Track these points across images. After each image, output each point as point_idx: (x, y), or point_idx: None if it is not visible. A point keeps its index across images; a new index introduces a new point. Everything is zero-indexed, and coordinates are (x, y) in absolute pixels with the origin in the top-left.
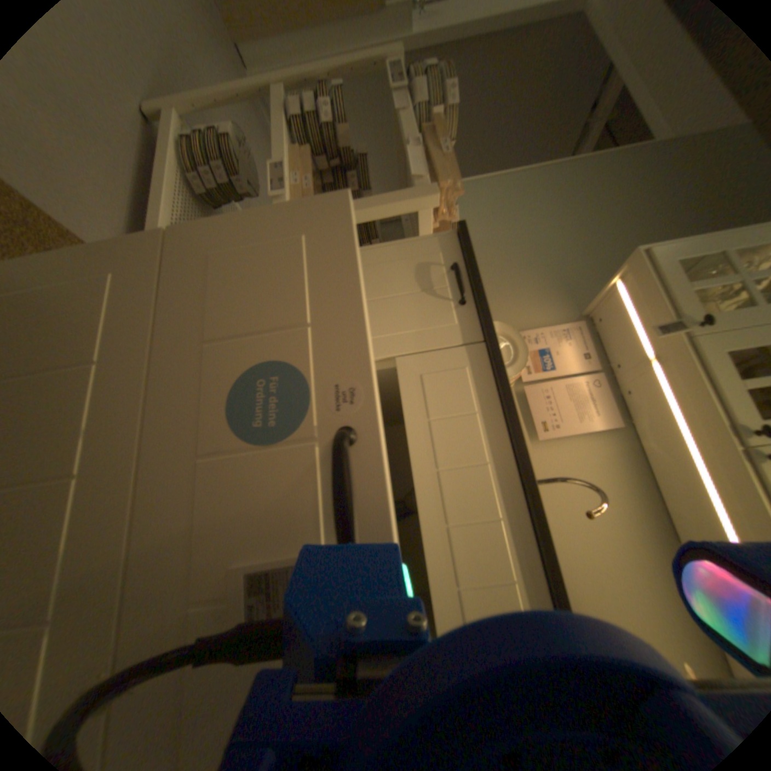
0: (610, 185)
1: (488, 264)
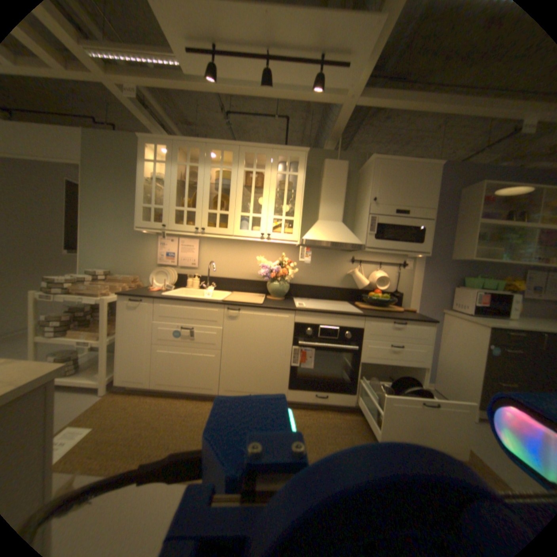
0: (95, 196)
1: (122, 259)
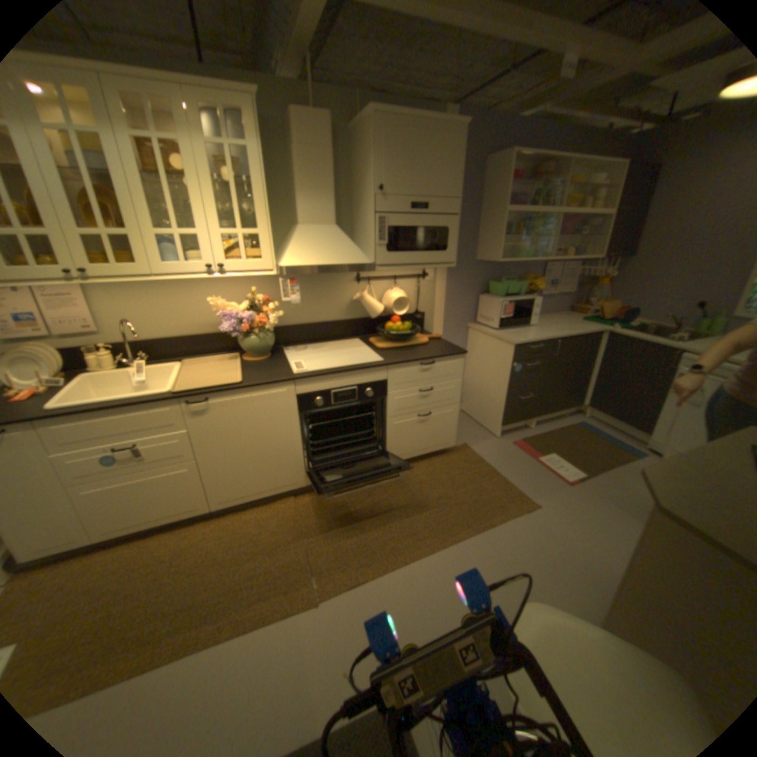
0: None
1: None
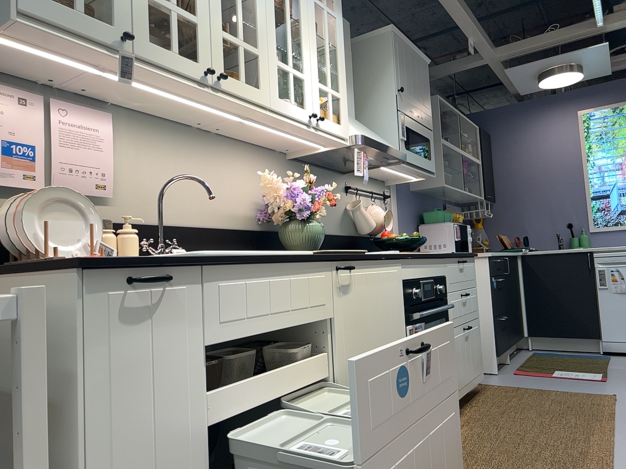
0: None
1: None
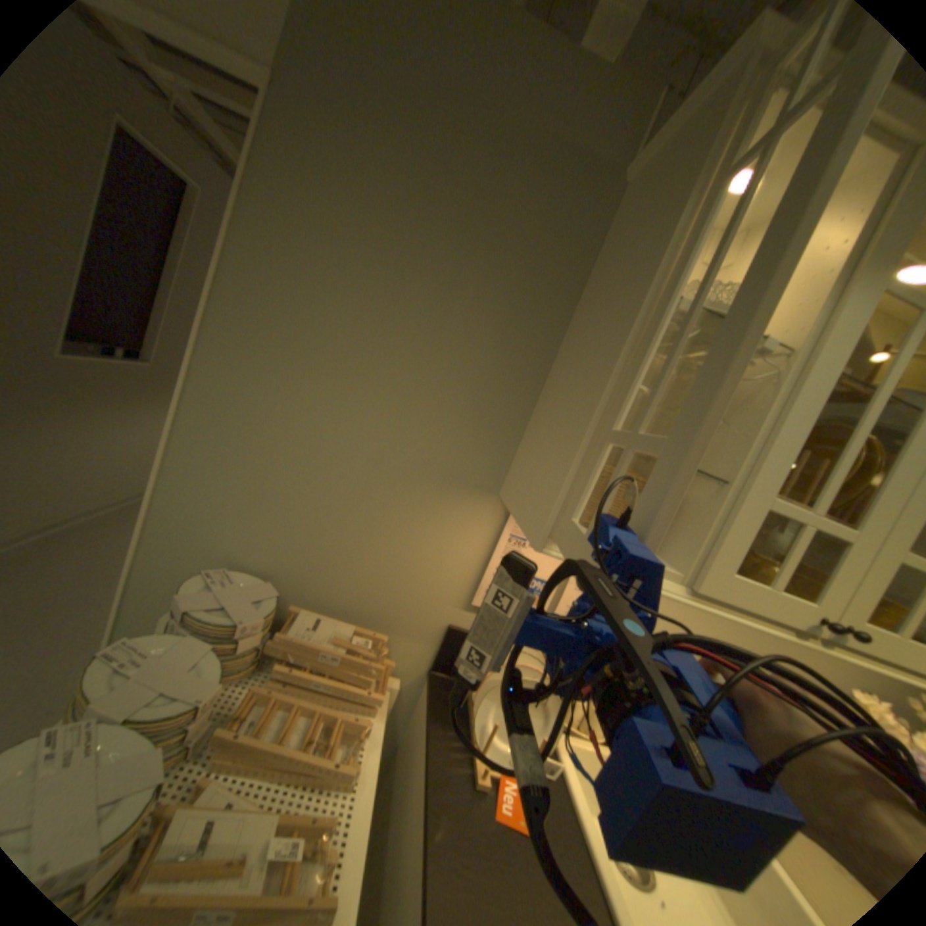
0: (297, 260)
1: (338, 549)
